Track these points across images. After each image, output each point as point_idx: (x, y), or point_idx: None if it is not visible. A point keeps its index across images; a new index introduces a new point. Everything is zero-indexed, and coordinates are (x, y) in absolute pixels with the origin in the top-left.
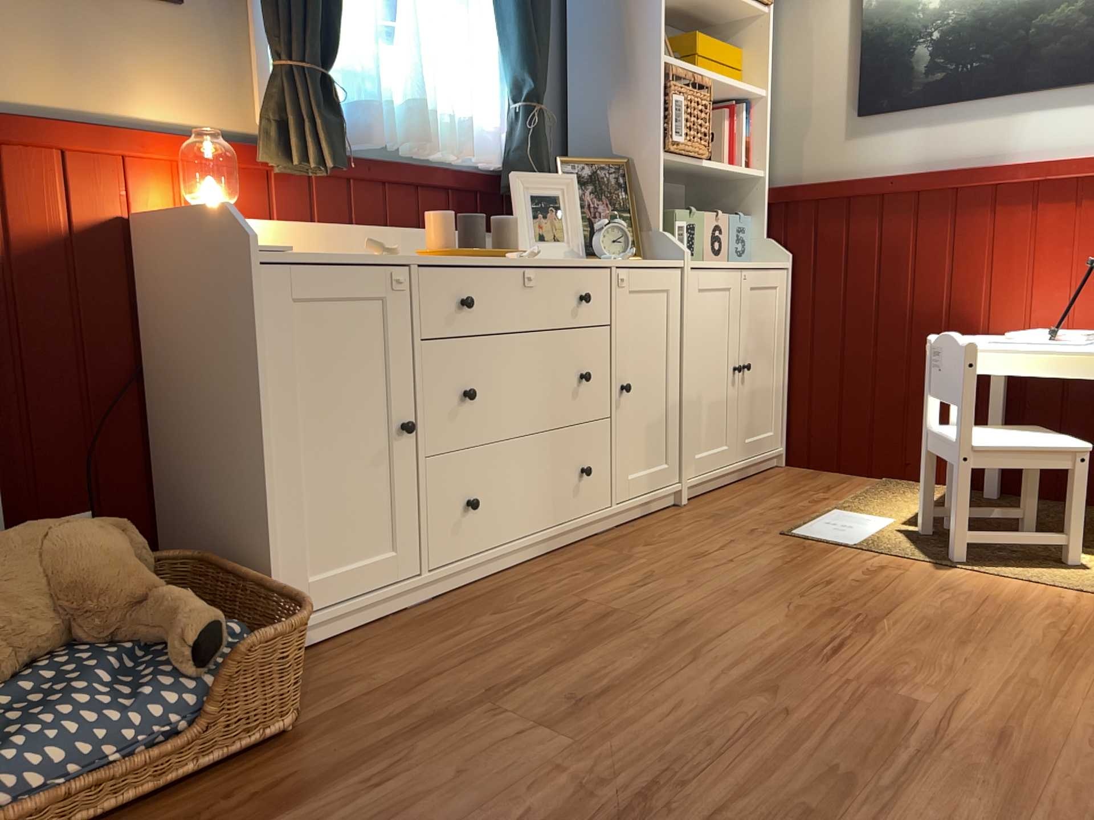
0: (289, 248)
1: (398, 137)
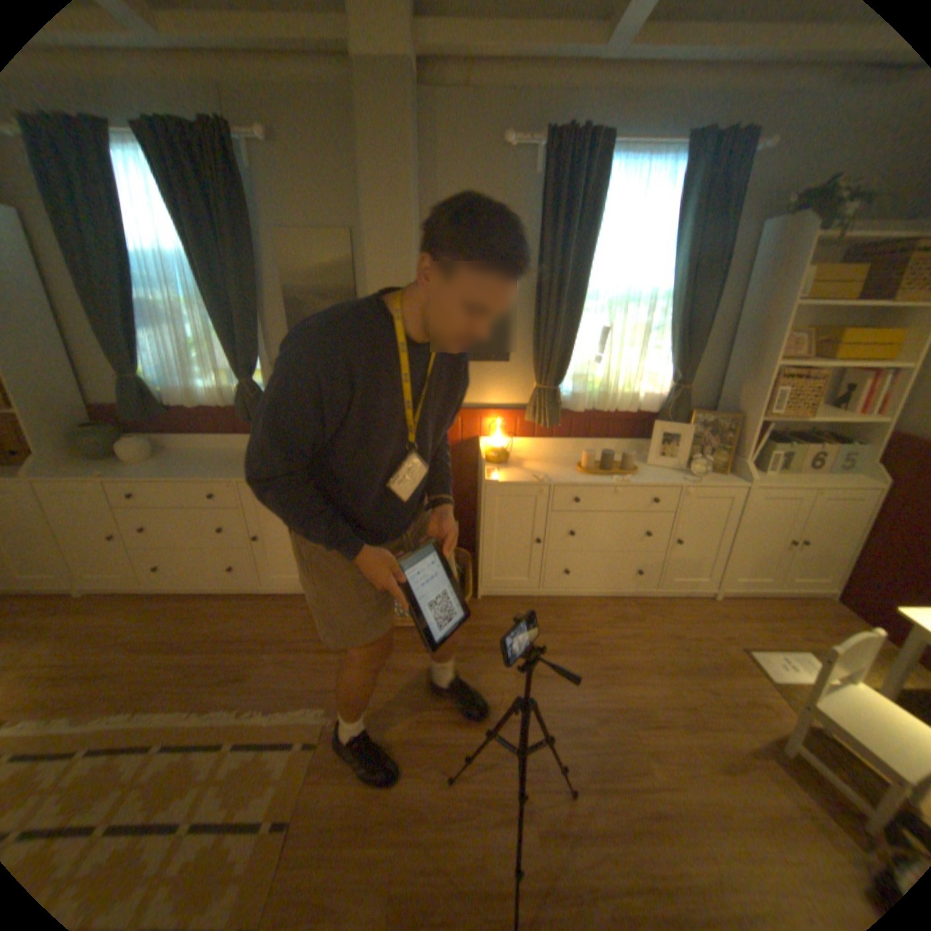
0: (497, 480)
1: (595, 405)
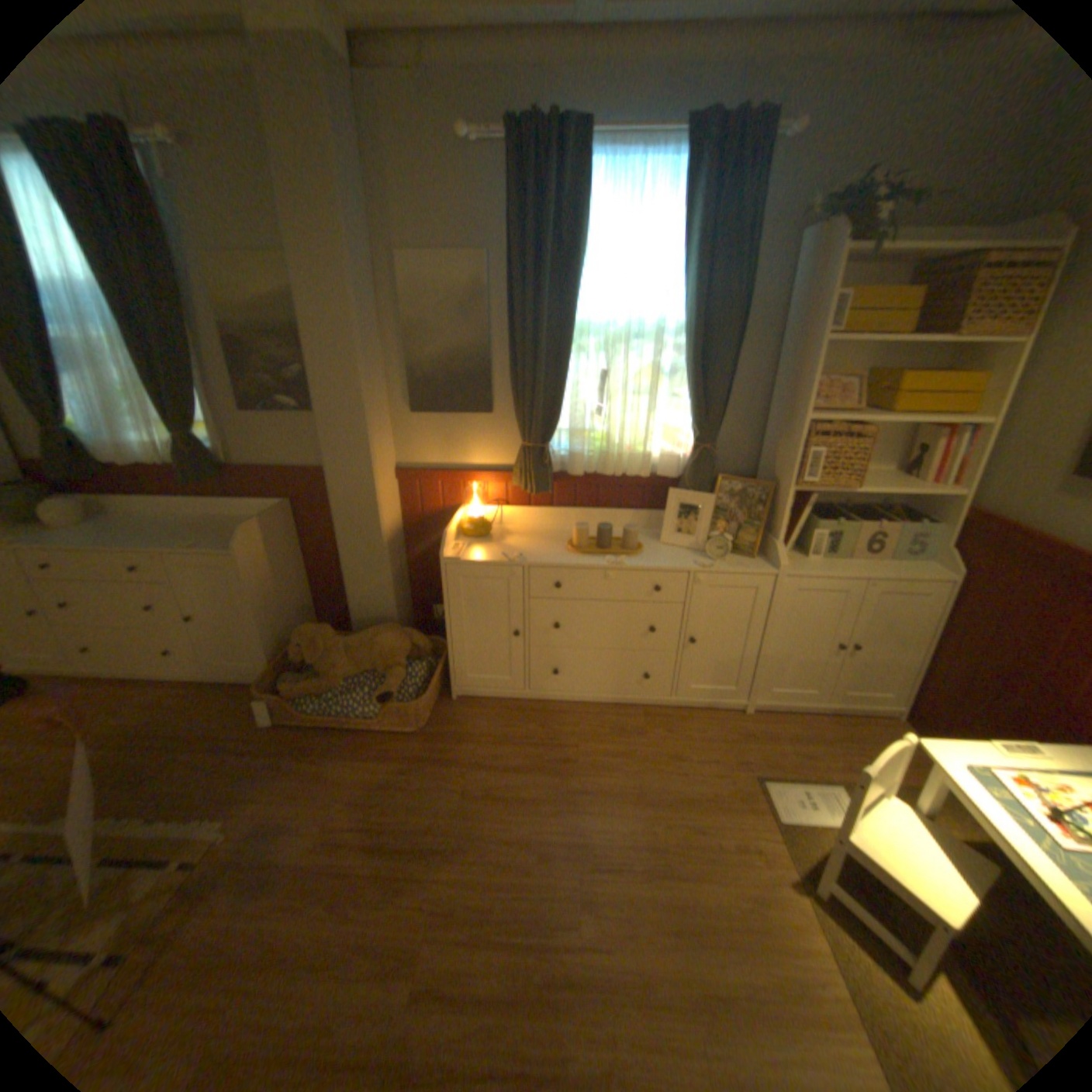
0: (460, 558)
1: (598, 467)
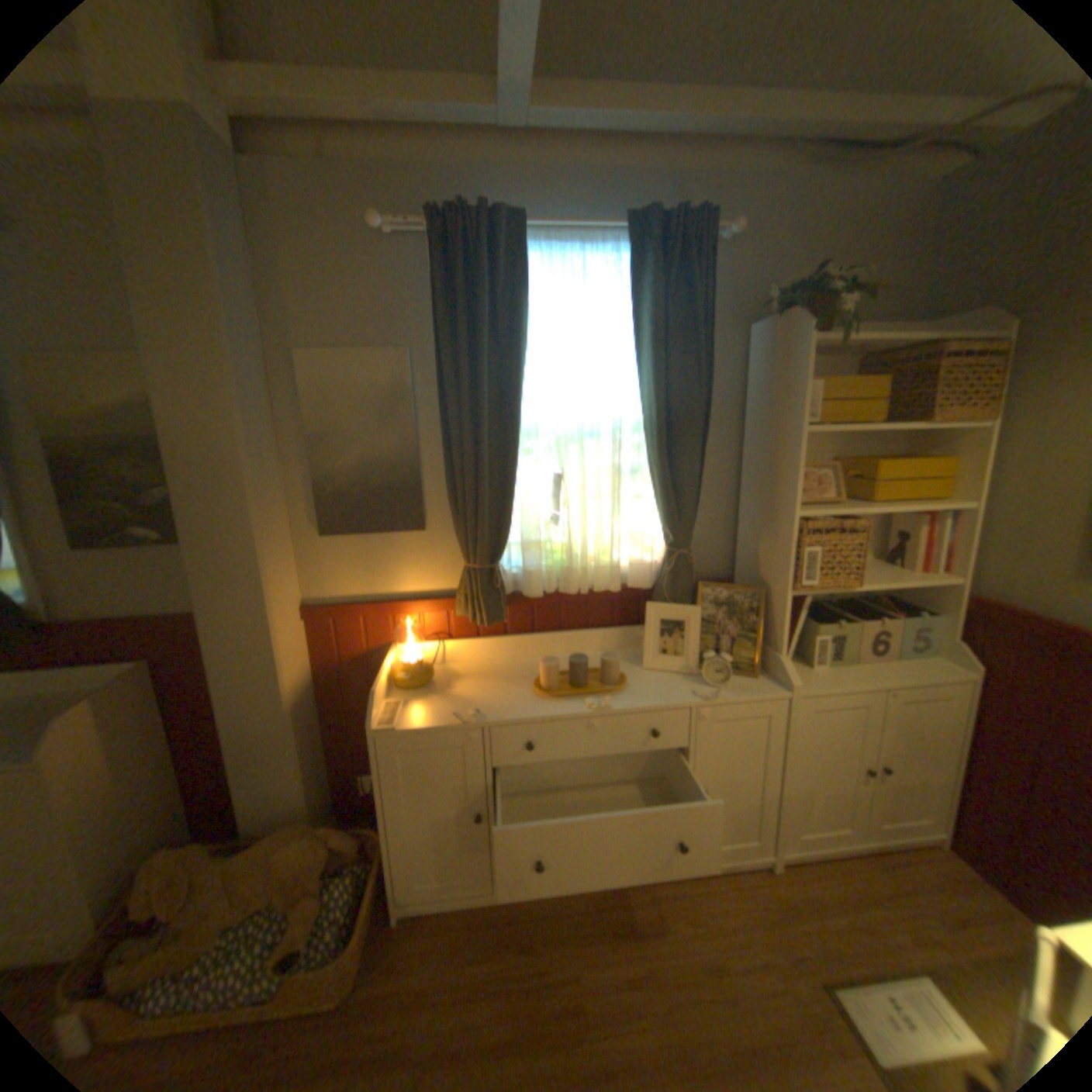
0: (395, 727)
1: (560, 583)
